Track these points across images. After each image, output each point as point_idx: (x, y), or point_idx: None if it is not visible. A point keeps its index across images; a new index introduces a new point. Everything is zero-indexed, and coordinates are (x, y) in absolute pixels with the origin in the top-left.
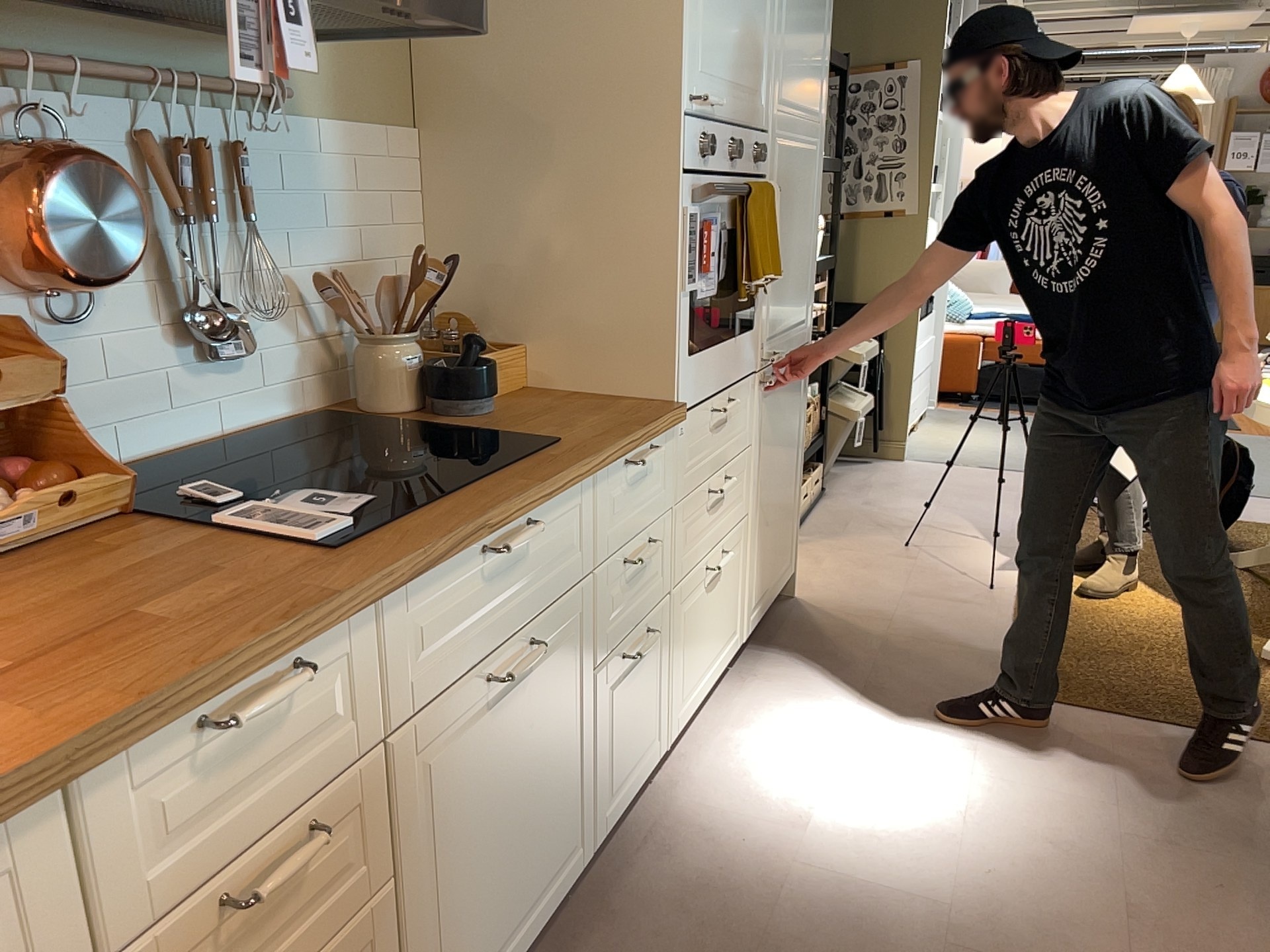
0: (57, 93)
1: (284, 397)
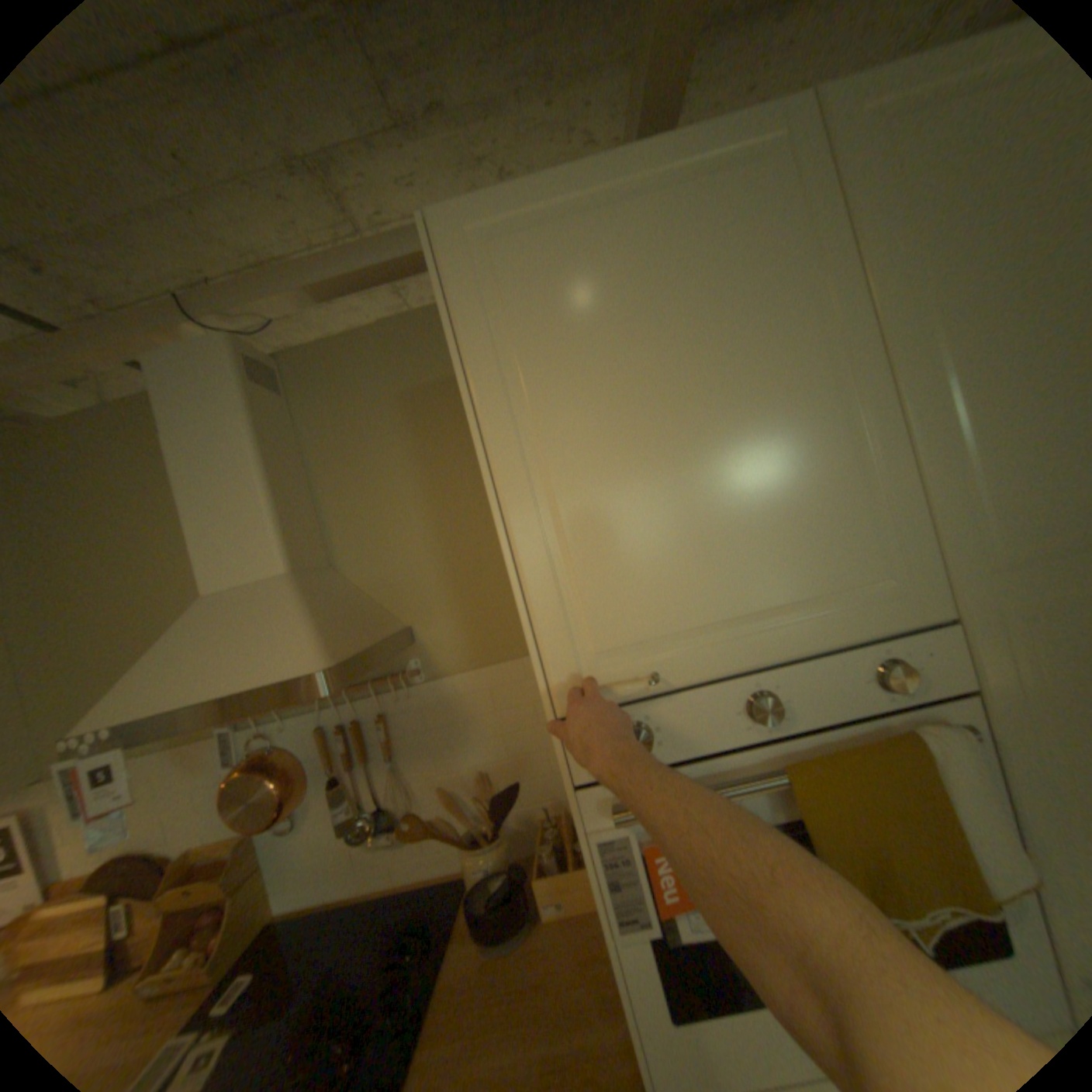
0: (275, 721)
1: (443, 862)
